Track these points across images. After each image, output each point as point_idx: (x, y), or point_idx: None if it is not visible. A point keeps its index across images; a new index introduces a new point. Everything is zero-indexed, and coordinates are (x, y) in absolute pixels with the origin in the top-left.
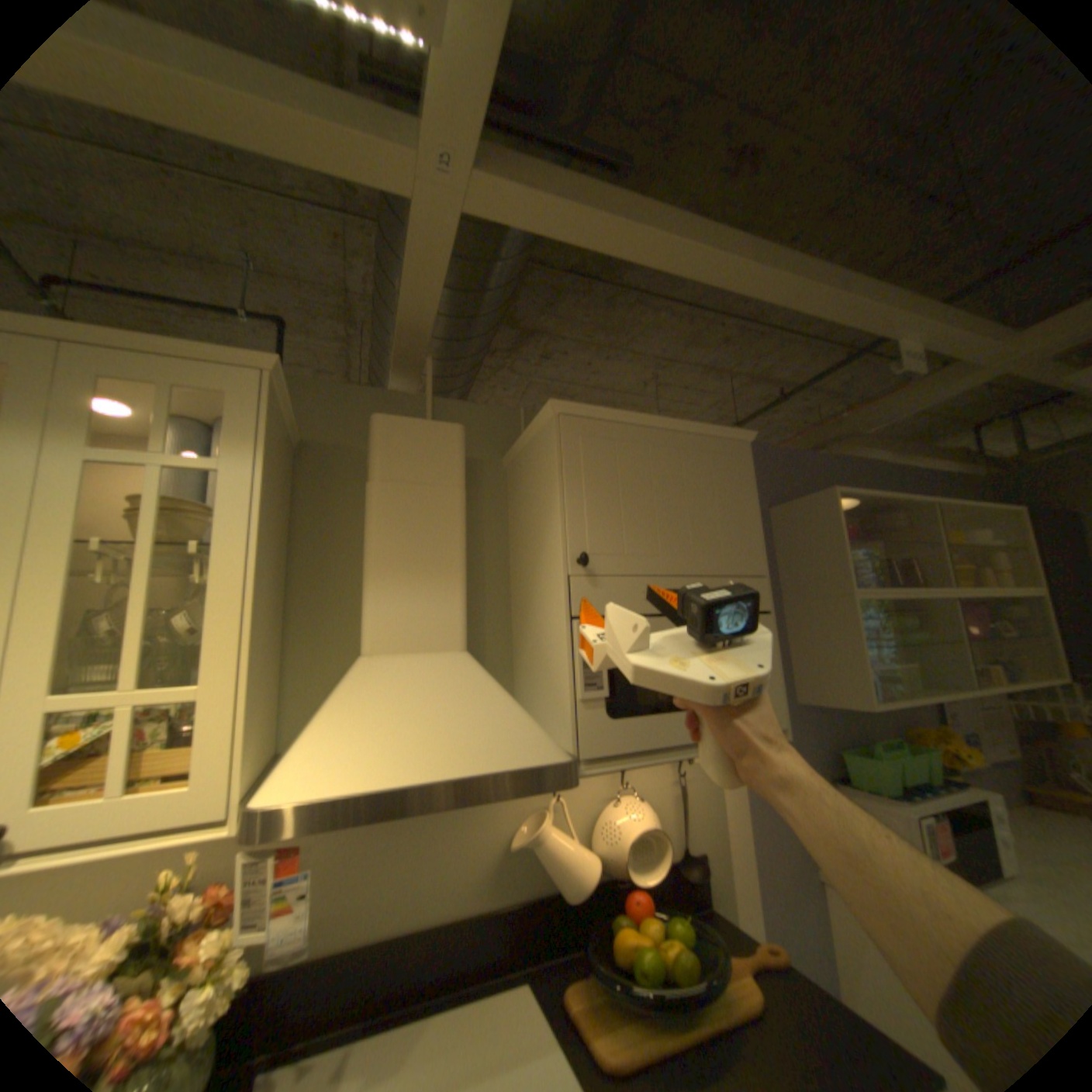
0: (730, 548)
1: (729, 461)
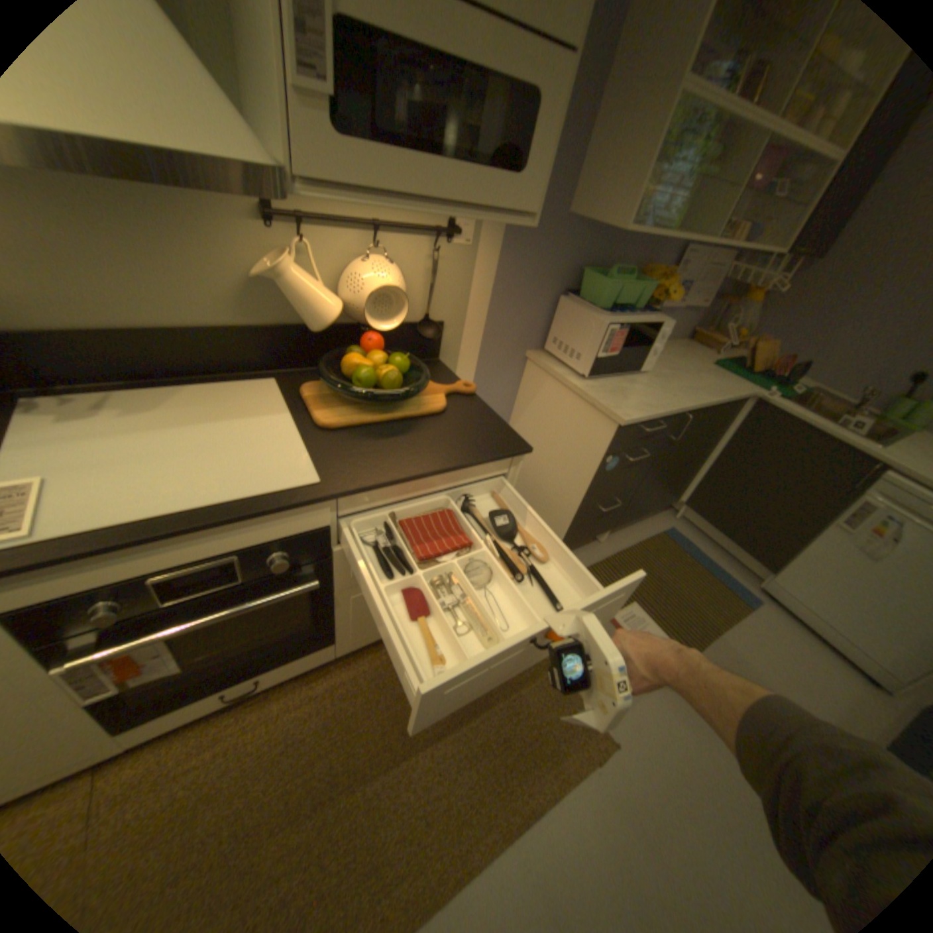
0: None
1: None
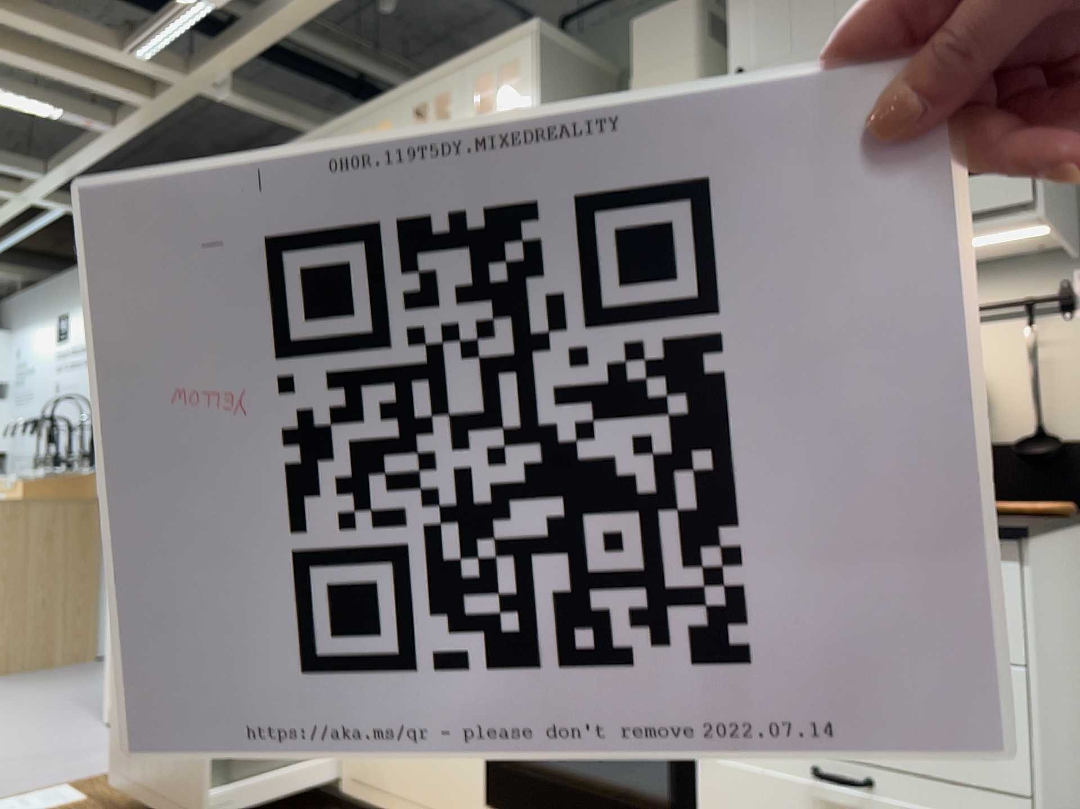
0: None
1: None
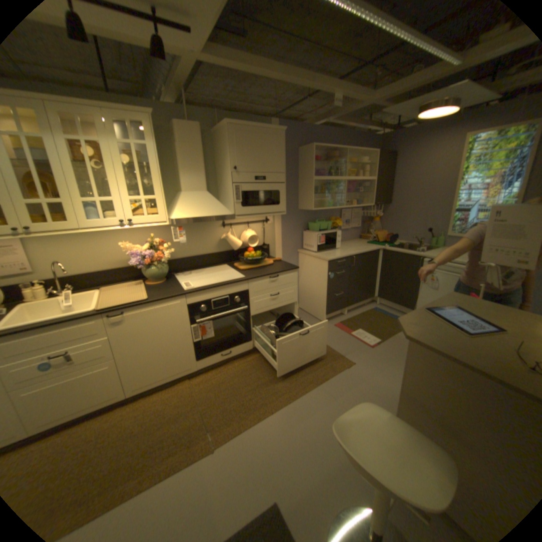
0: (275, 165)
1: (277, 138)
